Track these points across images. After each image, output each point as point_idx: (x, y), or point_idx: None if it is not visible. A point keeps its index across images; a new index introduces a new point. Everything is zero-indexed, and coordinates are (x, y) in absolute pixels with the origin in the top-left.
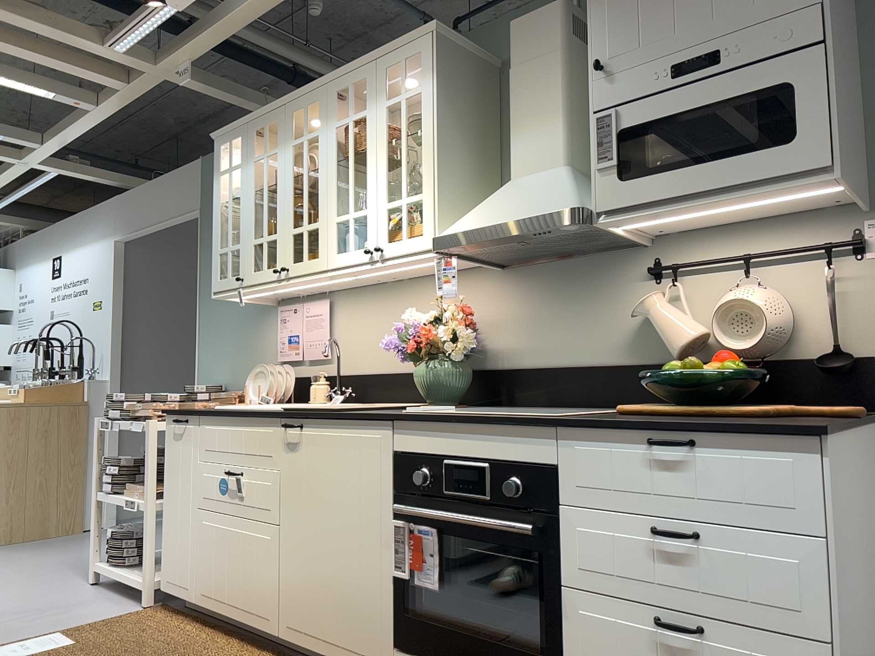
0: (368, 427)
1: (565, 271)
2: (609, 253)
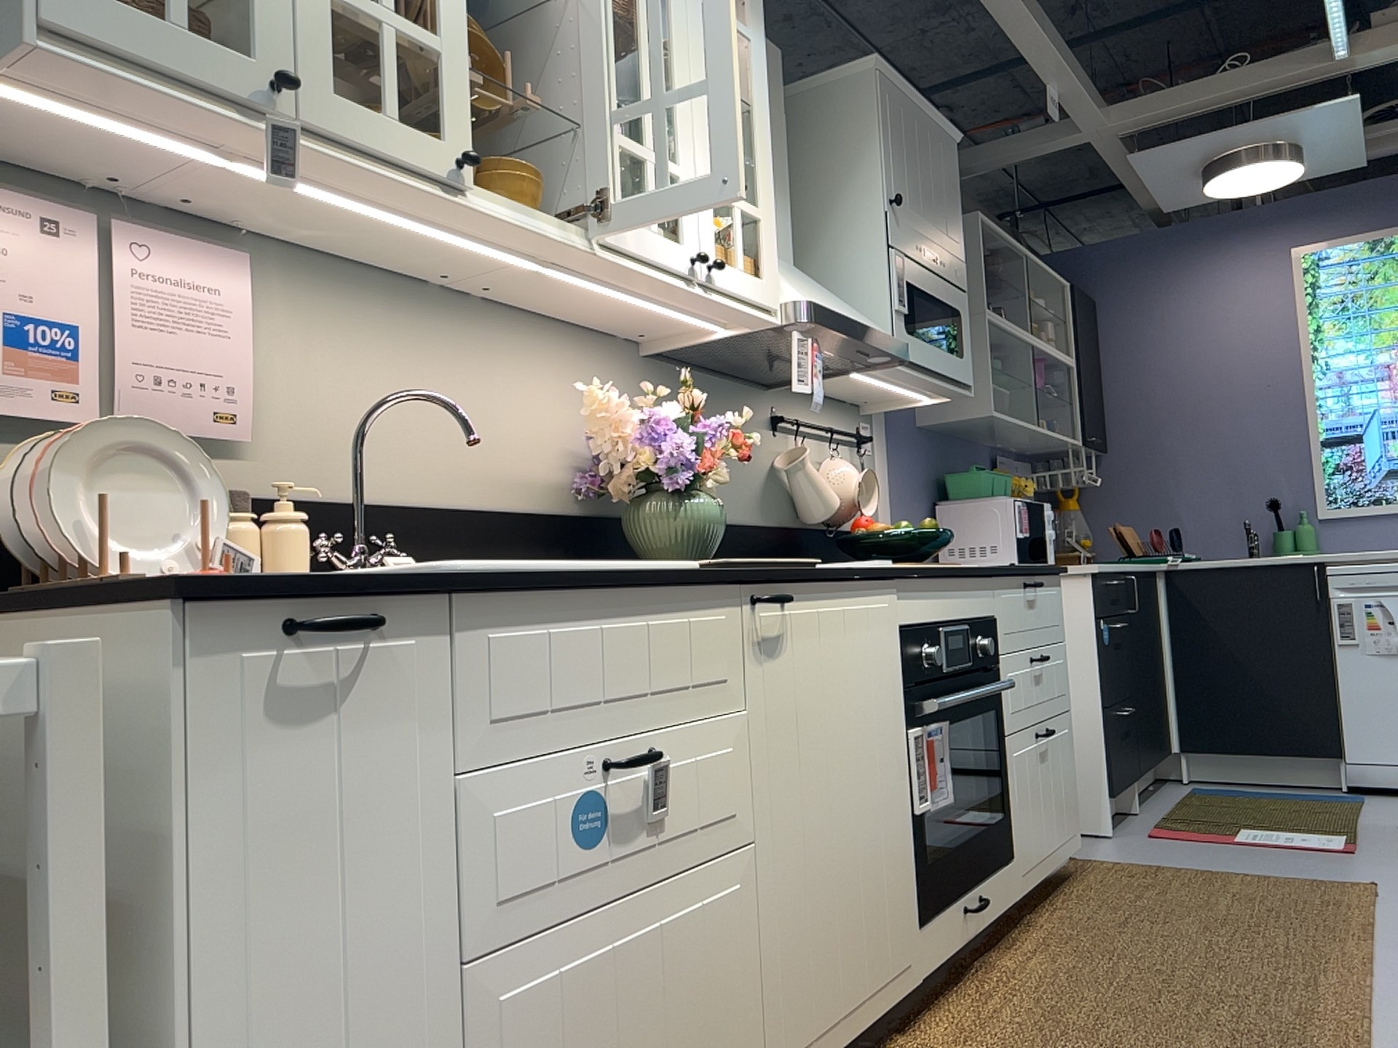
0: (878, 590)
1: (711, 390)
2: (746, 385)
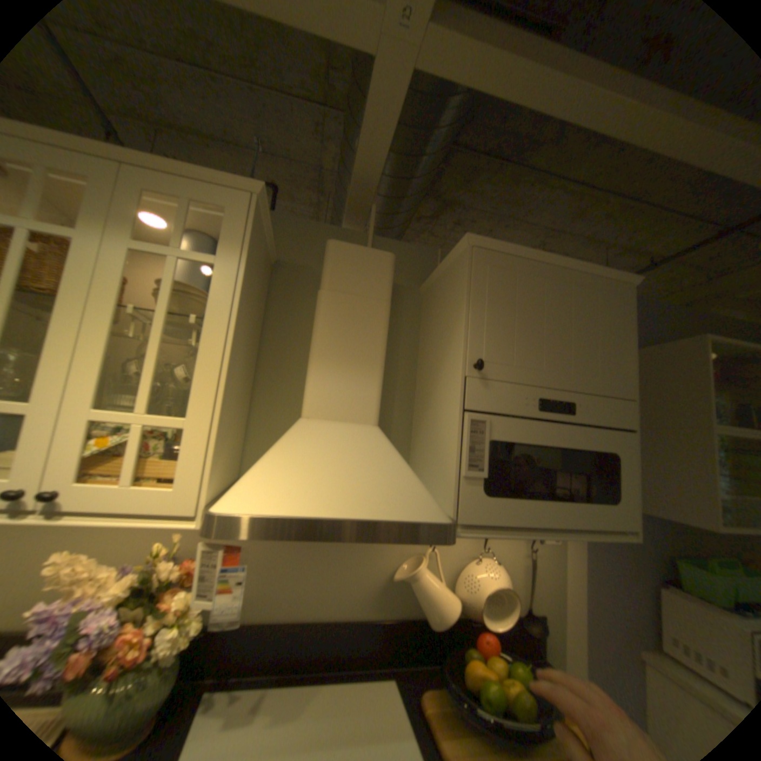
0: None
1: None
2: None
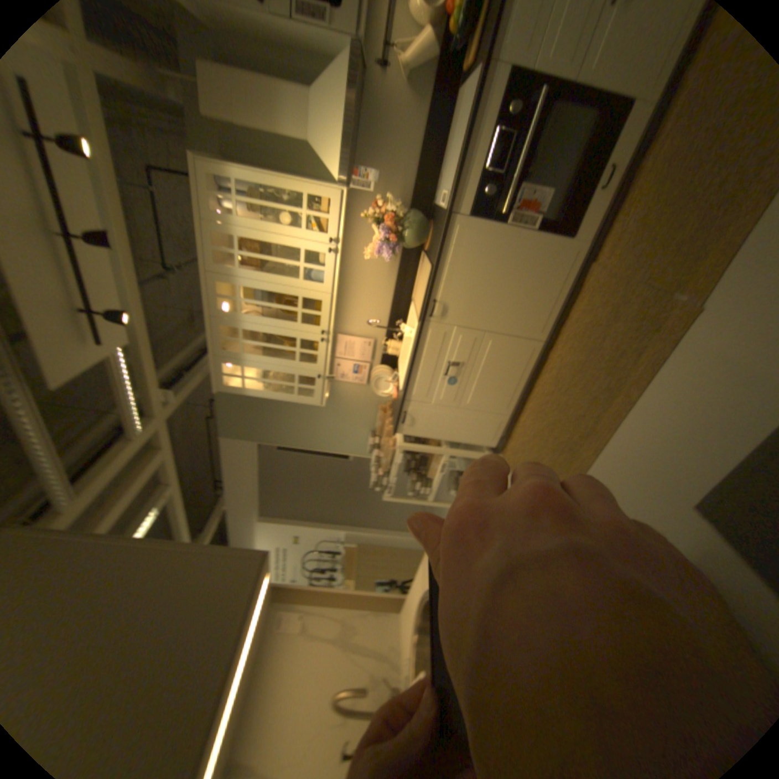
0: (451, 233)
1: (367, 134)
2: (365, 95)
